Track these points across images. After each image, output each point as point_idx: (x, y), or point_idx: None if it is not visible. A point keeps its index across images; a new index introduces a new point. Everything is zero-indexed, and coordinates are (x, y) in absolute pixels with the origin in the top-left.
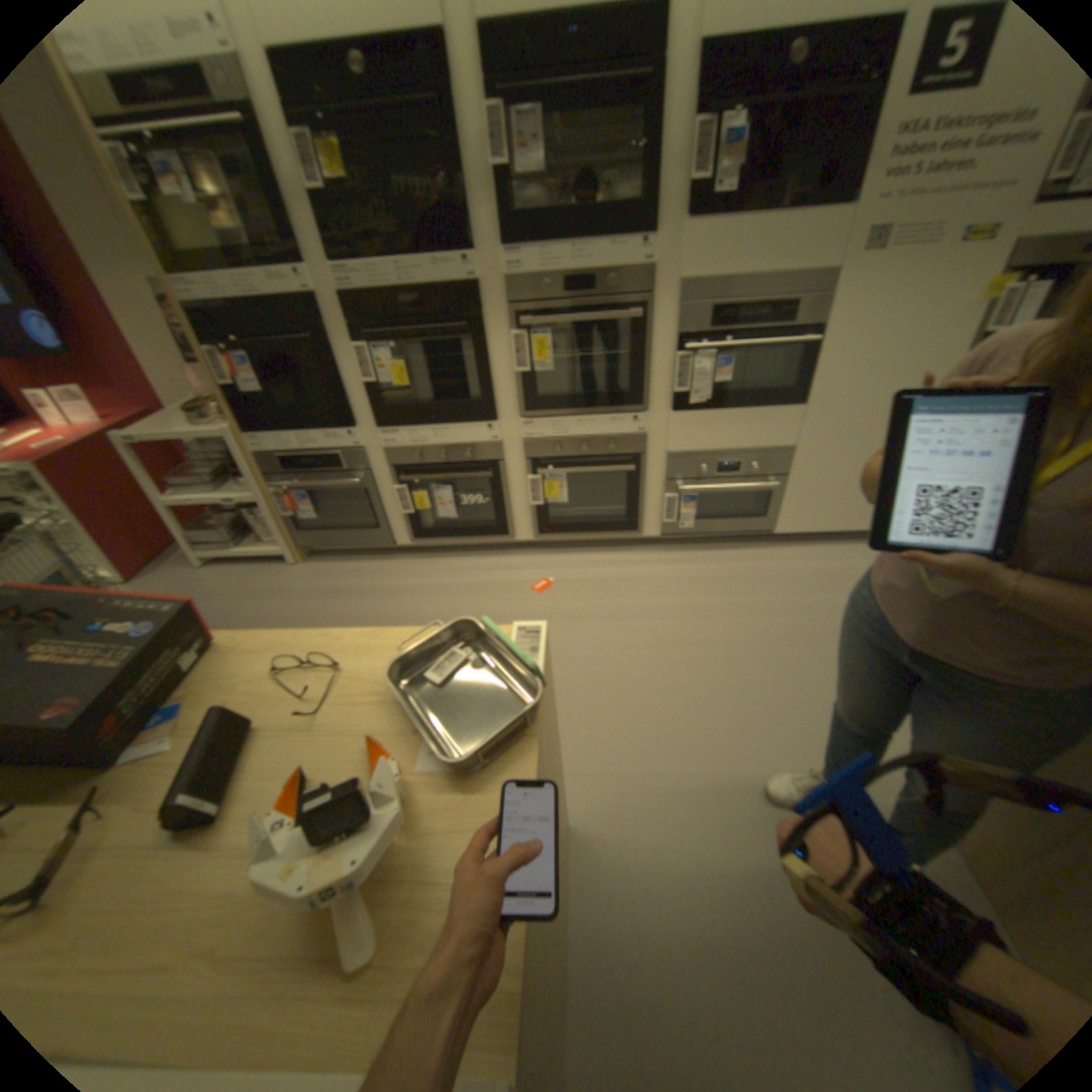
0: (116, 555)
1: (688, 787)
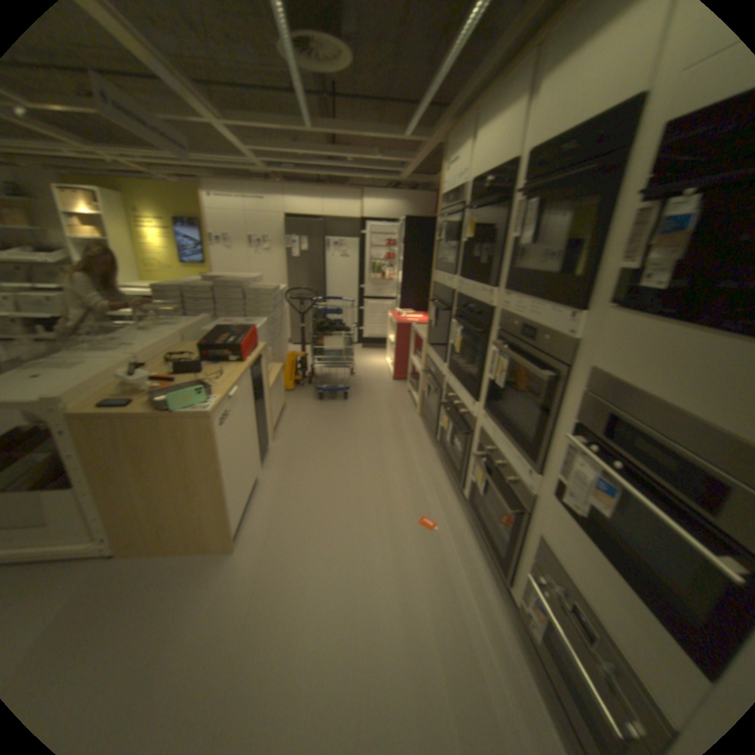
0: (398, 370)
1: (234, 630)
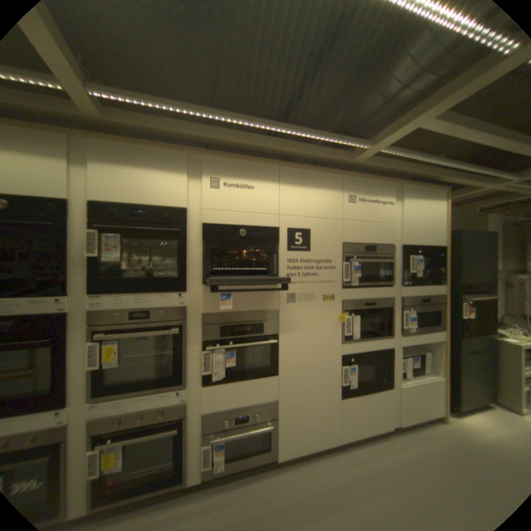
0: None
1: None
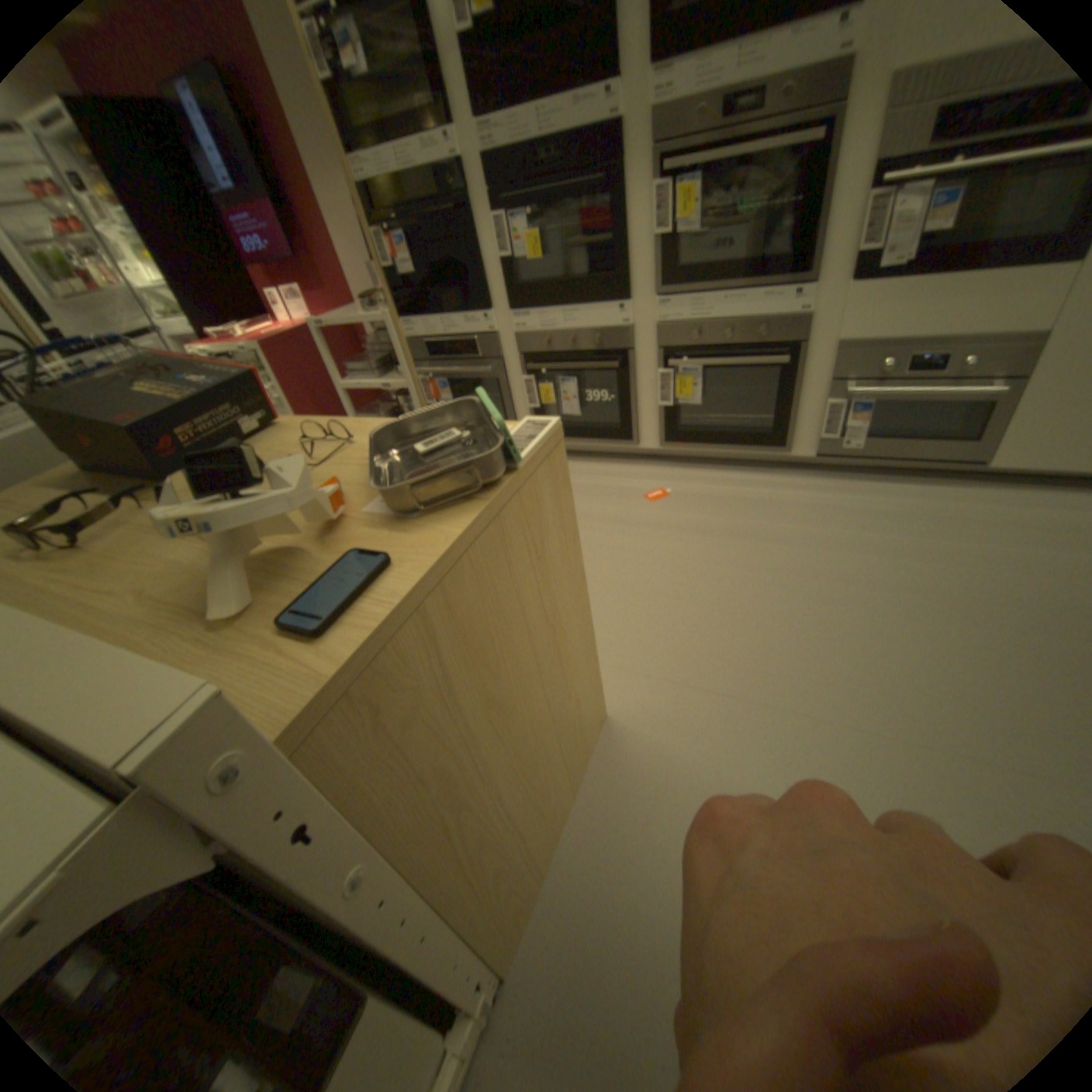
0: None
1: (761, 715)
